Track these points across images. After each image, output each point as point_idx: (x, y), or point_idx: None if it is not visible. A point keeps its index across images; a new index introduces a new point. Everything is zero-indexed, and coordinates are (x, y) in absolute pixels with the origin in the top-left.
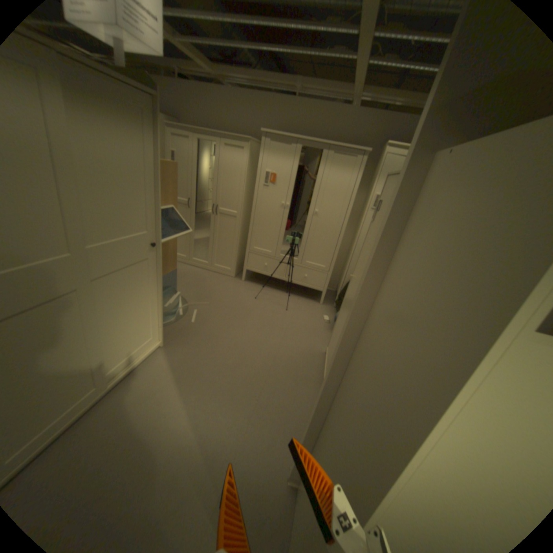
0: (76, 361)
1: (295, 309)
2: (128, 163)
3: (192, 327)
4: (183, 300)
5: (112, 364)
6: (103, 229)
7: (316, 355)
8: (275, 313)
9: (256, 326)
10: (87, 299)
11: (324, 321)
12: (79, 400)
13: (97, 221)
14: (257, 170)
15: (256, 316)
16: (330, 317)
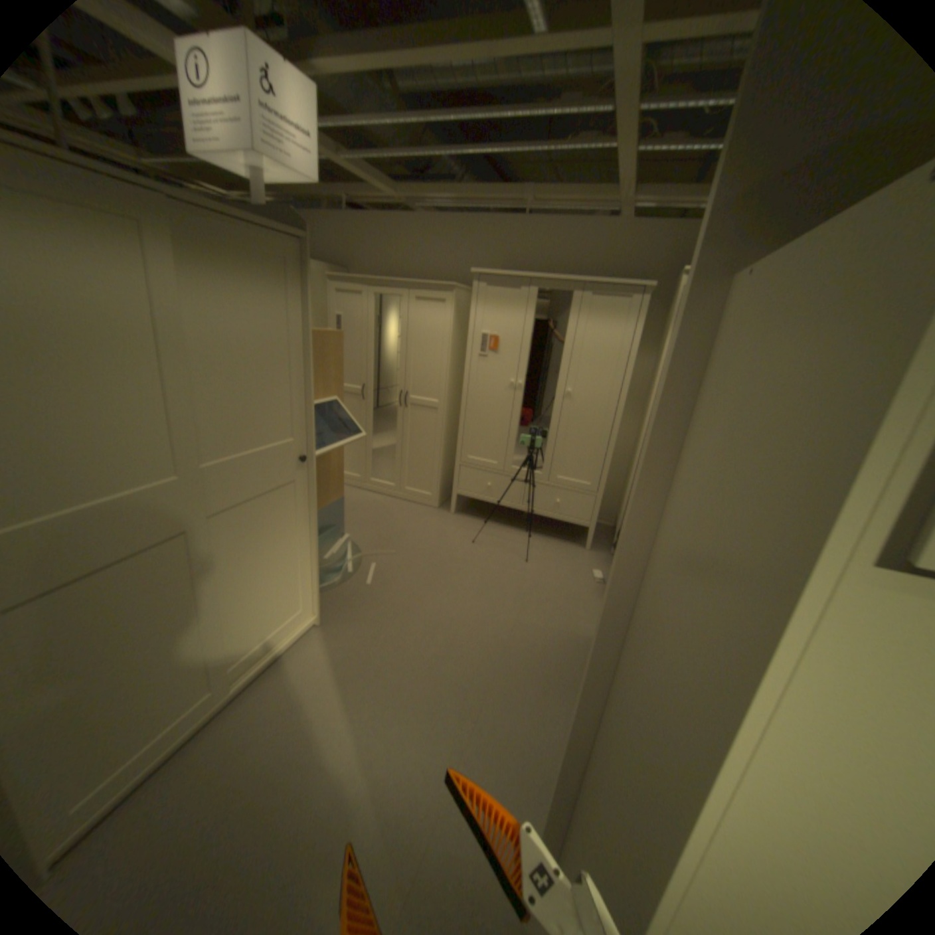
0: (181, 646)
1: (541, 559)
2: (264, 339)
3: (367, 593)
4: (353, 548)
5: (237, 654)
6: (226, 439)
7: (580, 643)
8: (506, 567)
9: (474, 591)
10: (200, 547)
11: (595, 580)
12: (184, 712)
13: (217, 427)
14: (469, 333)
15: (473, 572)
16: (604, 572)
